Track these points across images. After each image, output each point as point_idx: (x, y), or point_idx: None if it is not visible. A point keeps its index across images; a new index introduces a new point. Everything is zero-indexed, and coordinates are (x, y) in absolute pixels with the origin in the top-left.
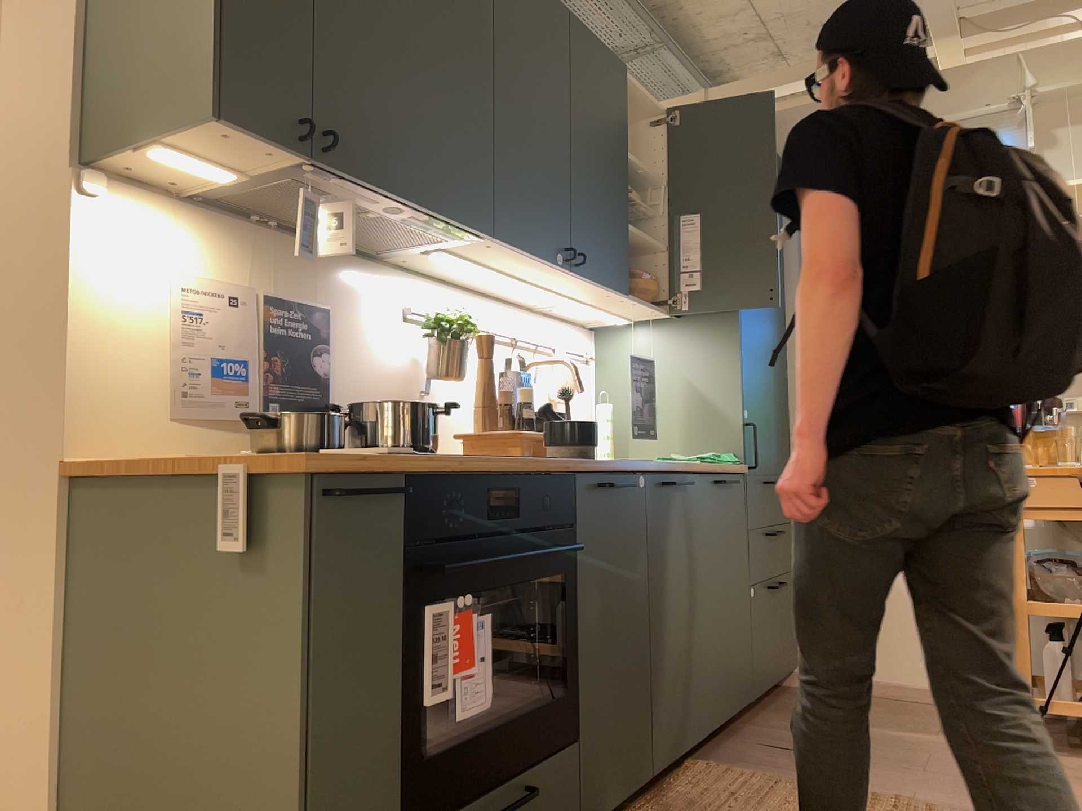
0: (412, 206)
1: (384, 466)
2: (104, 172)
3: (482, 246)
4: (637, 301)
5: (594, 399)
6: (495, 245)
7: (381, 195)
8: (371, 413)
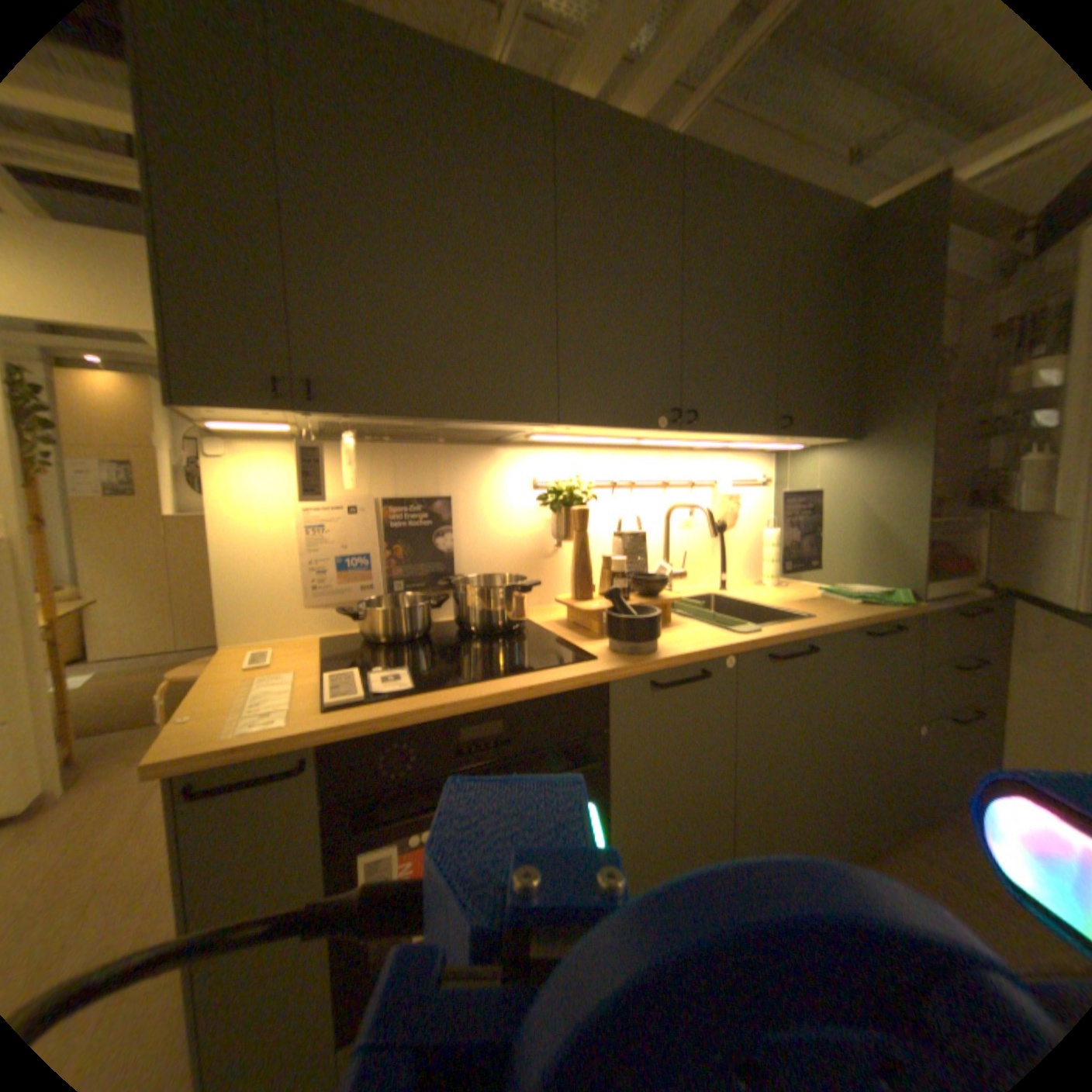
0: (442, 419)
1: (273, 747)
2: (223, 432)
3: (562, 427)
4: (790, 436)
5: (763, 519)
6: (572, 426)
7: (400, 418)
8: (460, 591)
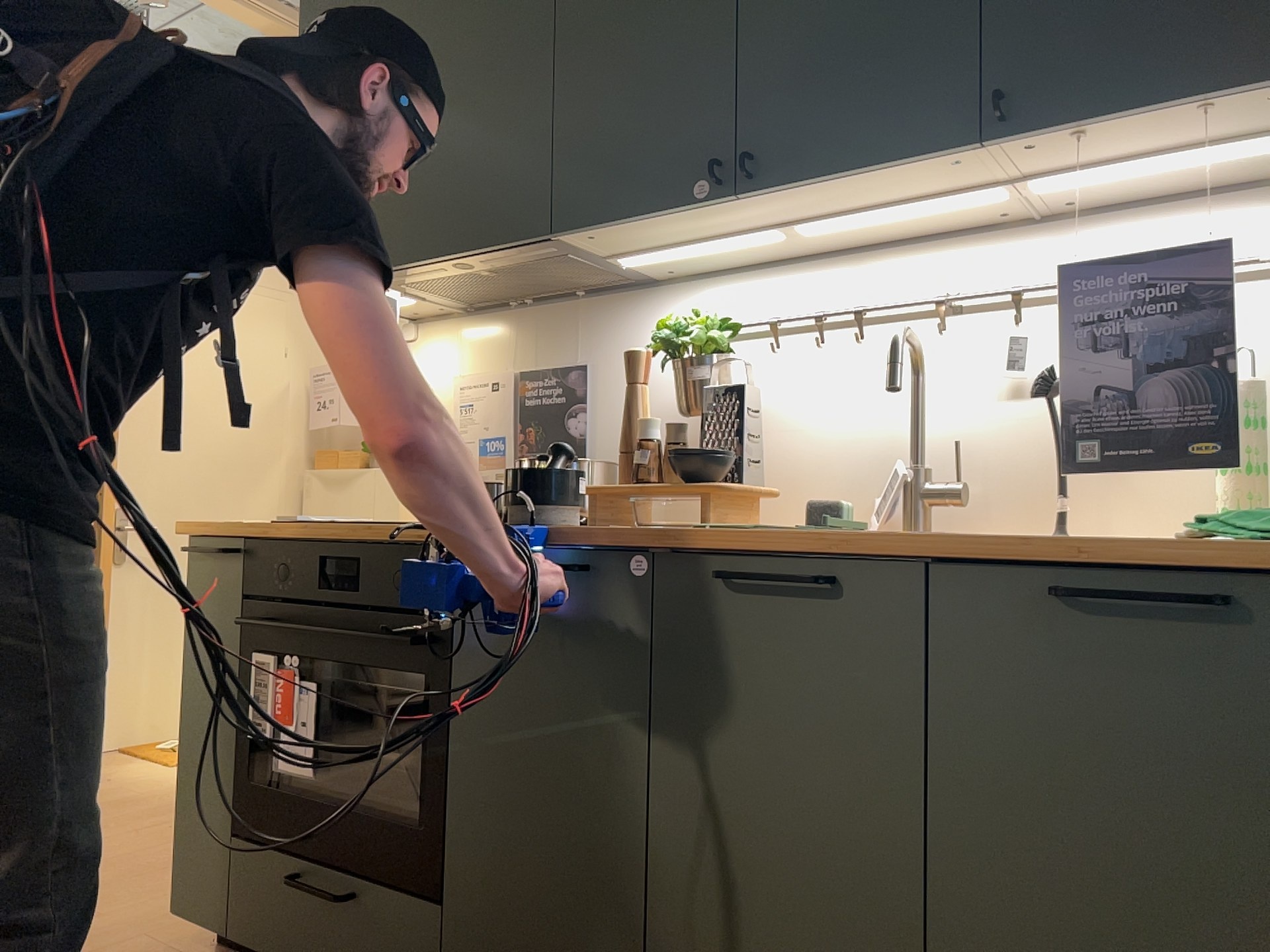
0: (452, 259)
1: (224, 531)
2: (422, 319)
3: (602, 239)
4: (1065, 133)
5: None
6: (595, 233)
7: (423, 266)
8: None
